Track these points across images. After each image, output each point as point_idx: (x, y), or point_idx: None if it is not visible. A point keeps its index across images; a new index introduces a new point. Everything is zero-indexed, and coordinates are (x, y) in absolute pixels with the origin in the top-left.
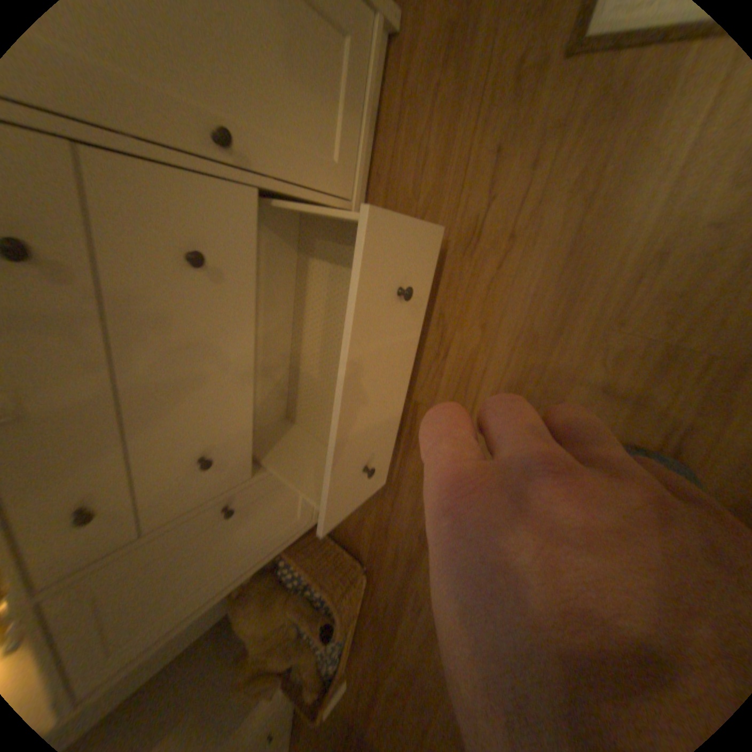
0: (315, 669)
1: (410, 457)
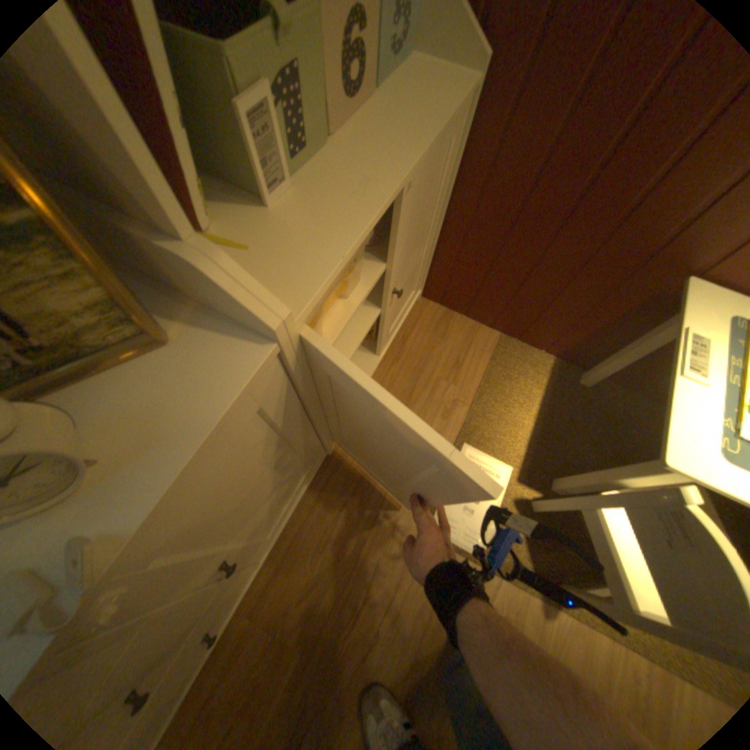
0: None
1: None
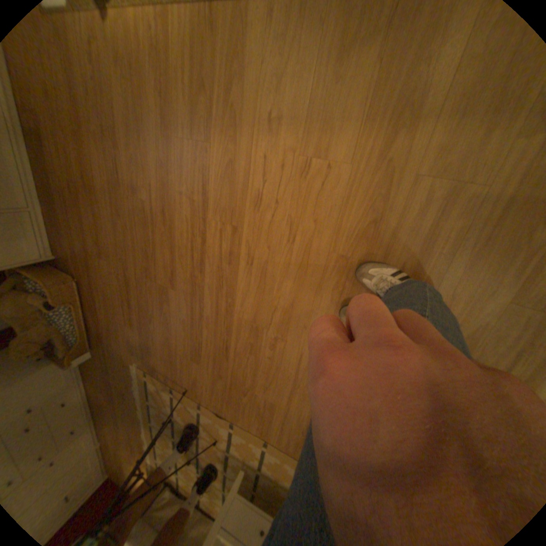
0: (64, 344)
1: (64, 207)
